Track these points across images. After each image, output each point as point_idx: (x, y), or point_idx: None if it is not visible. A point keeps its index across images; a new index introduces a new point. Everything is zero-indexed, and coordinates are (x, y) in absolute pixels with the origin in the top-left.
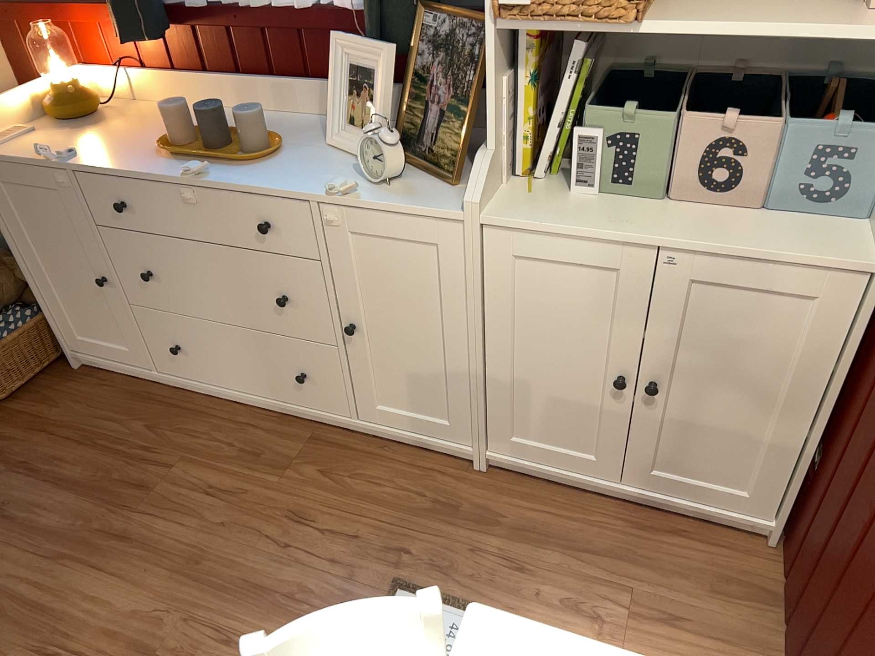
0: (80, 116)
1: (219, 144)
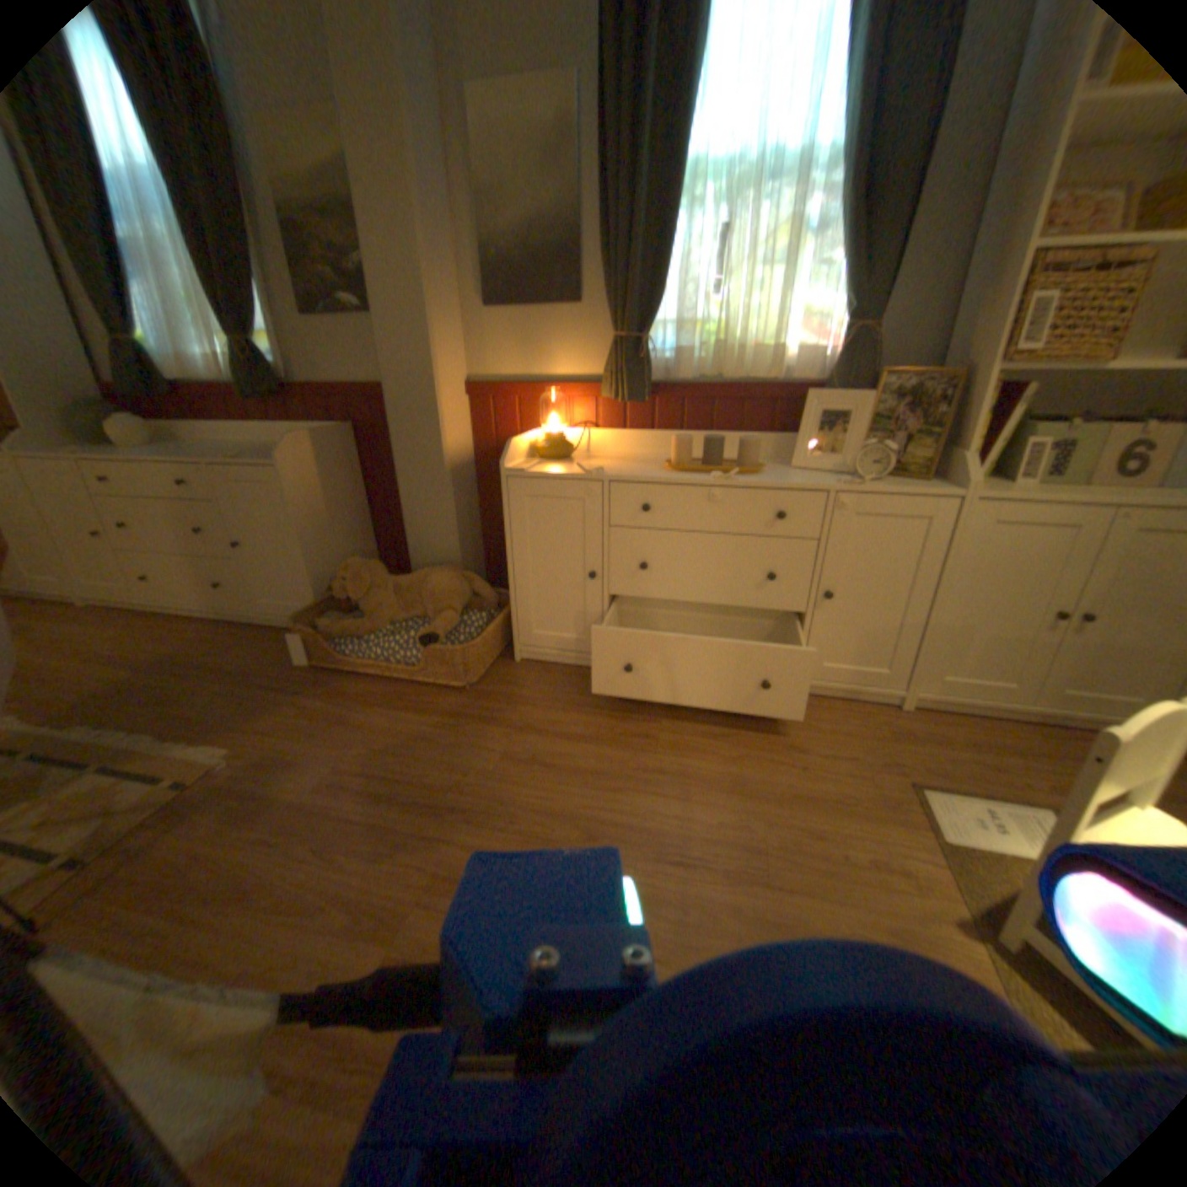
0: (562, 451)
1: (715, 461)
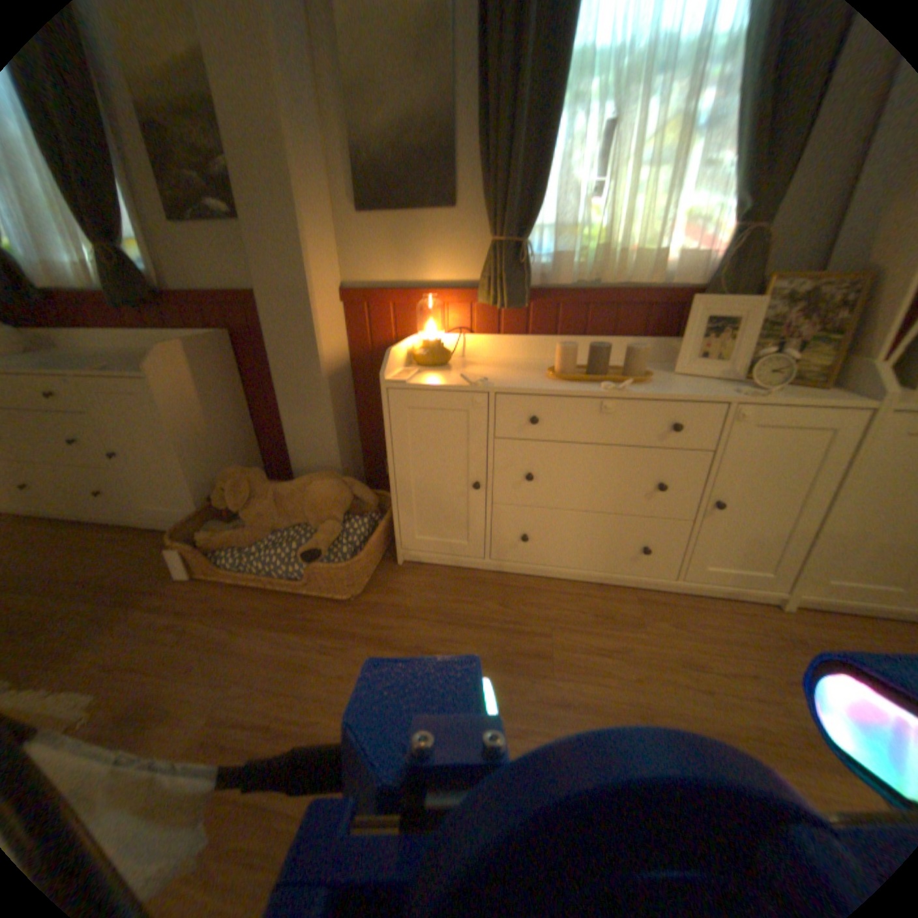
0: (441, 357)
1: (601, 369)
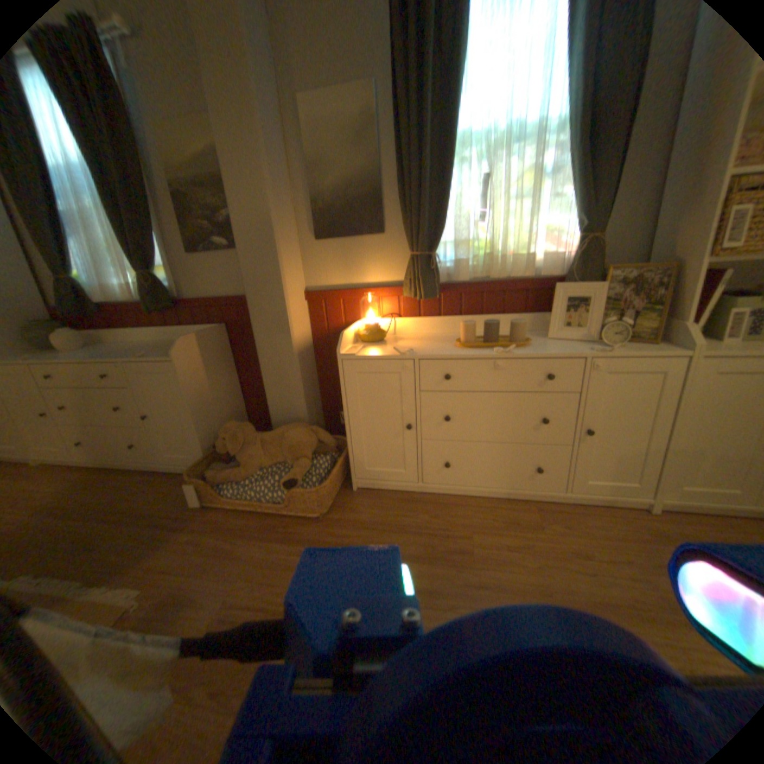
0: (378, 336)
1: (493, 338)
